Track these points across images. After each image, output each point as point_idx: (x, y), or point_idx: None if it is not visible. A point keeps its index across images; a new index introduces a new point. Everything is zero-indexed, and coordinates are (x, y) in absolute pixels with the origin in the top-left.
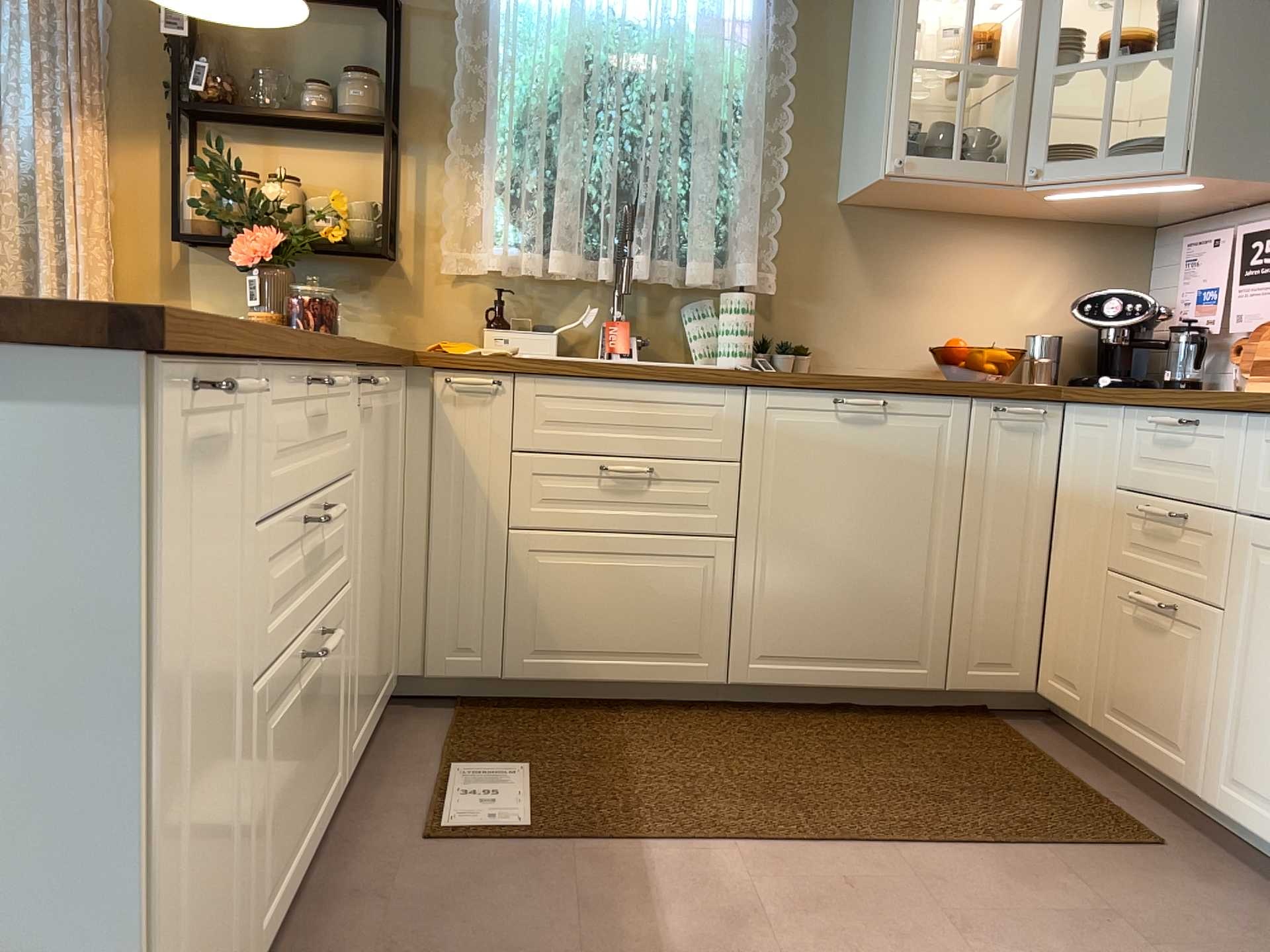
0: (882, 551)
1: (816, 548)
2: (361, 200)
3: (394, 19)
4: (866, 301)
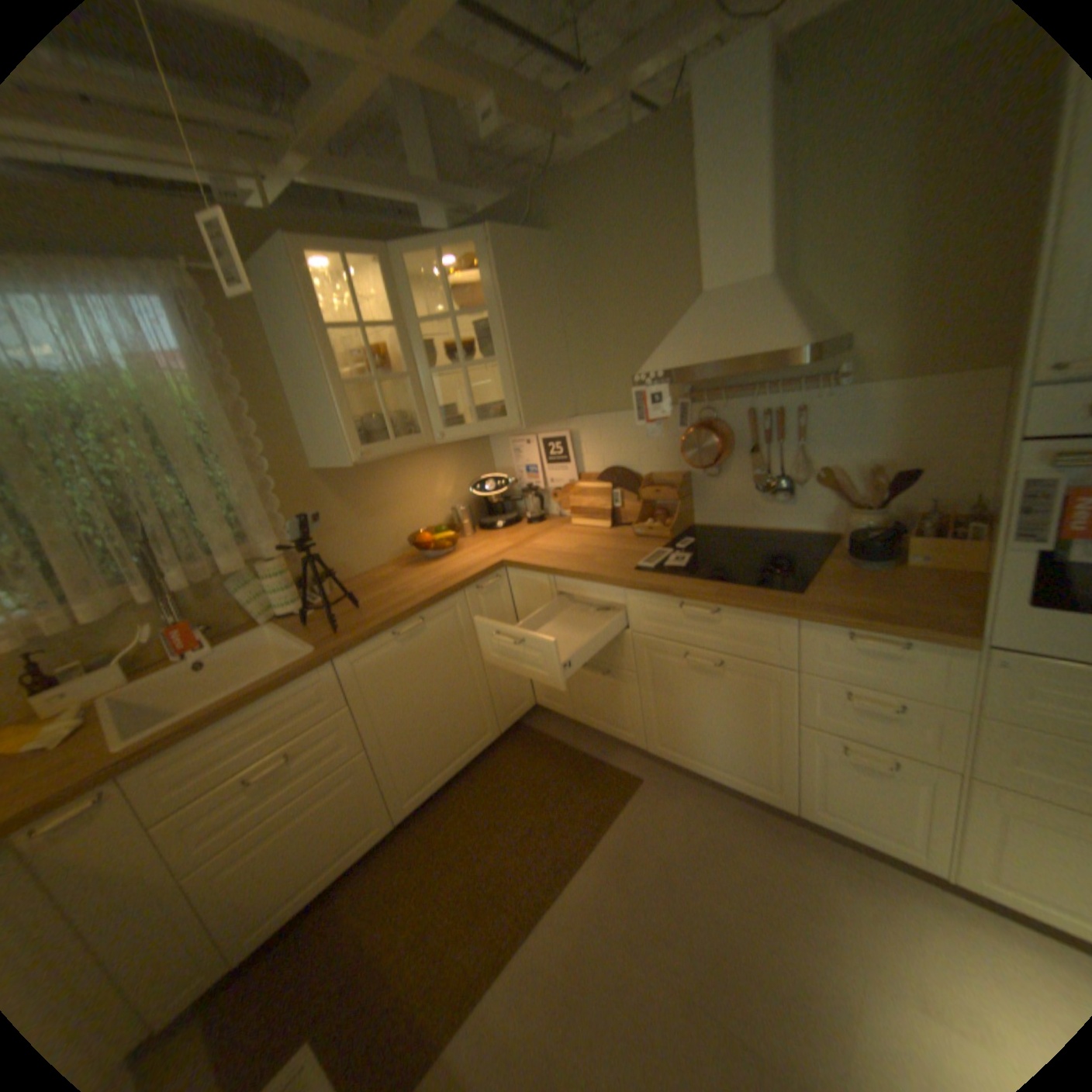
0: (449, 697)
1: (414, 721)
2: None
3: None
4: (354, 527)
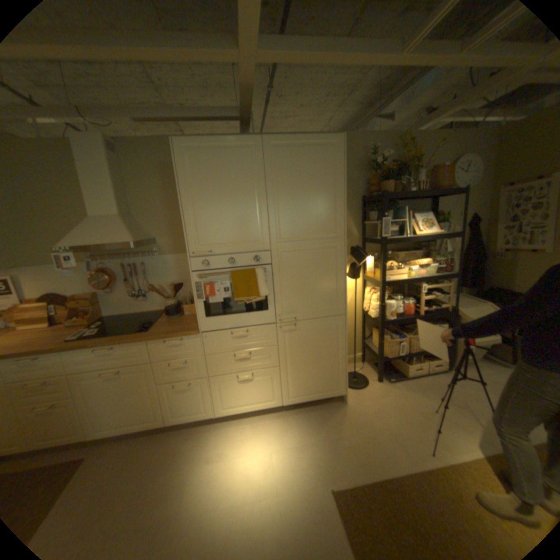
0: None
1: None
2: None
3: None
4: None
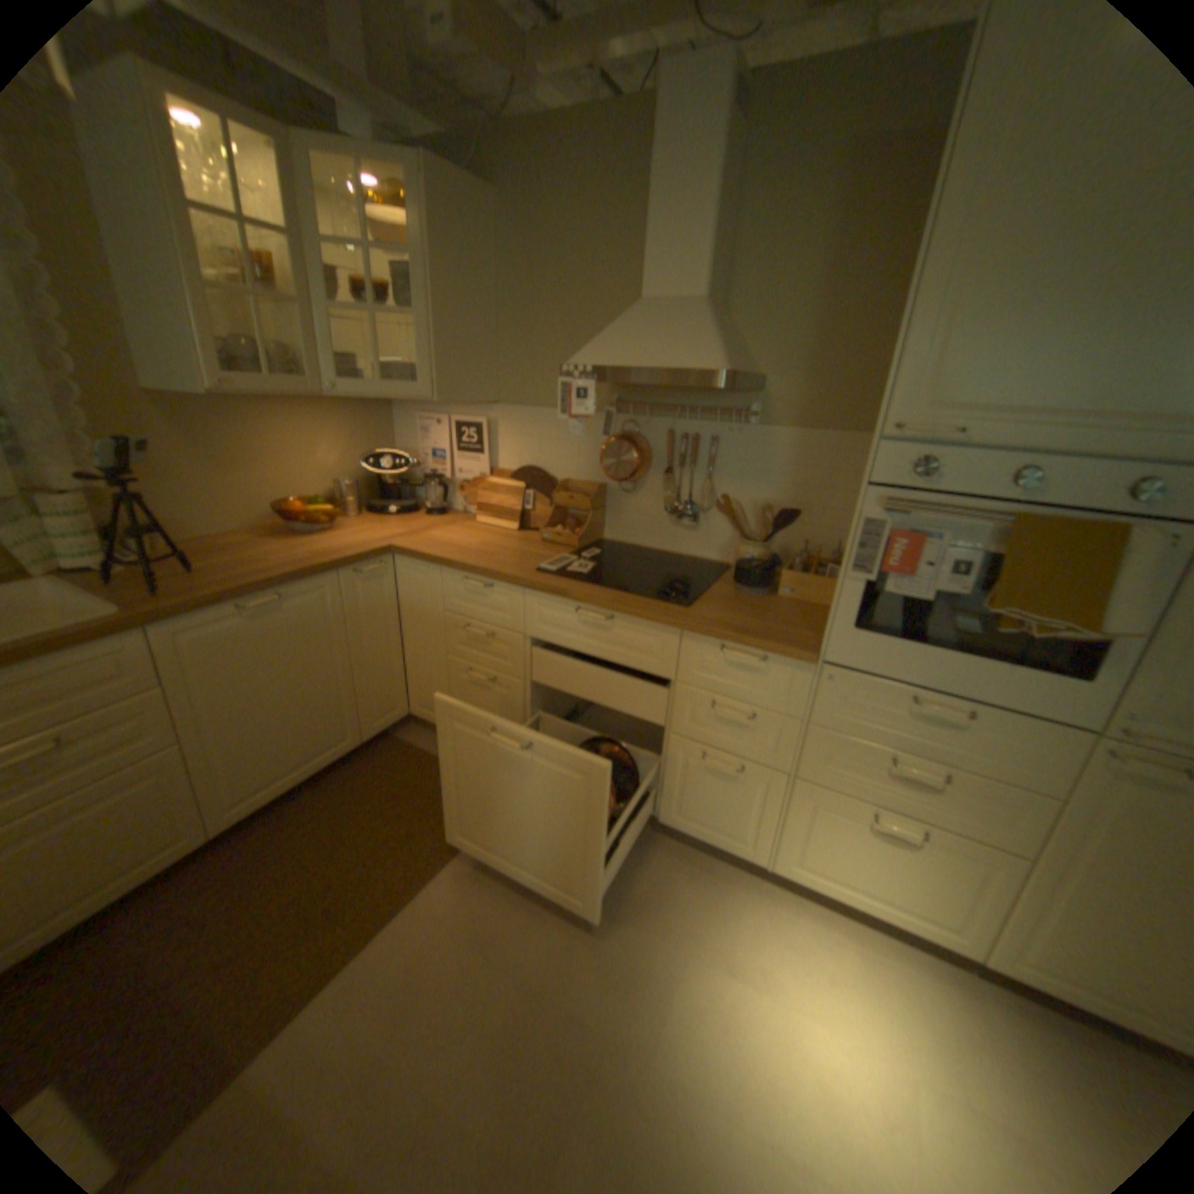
0: (303, 691)
1: (253, 714)
2: None
3: None
4: (198, 475)
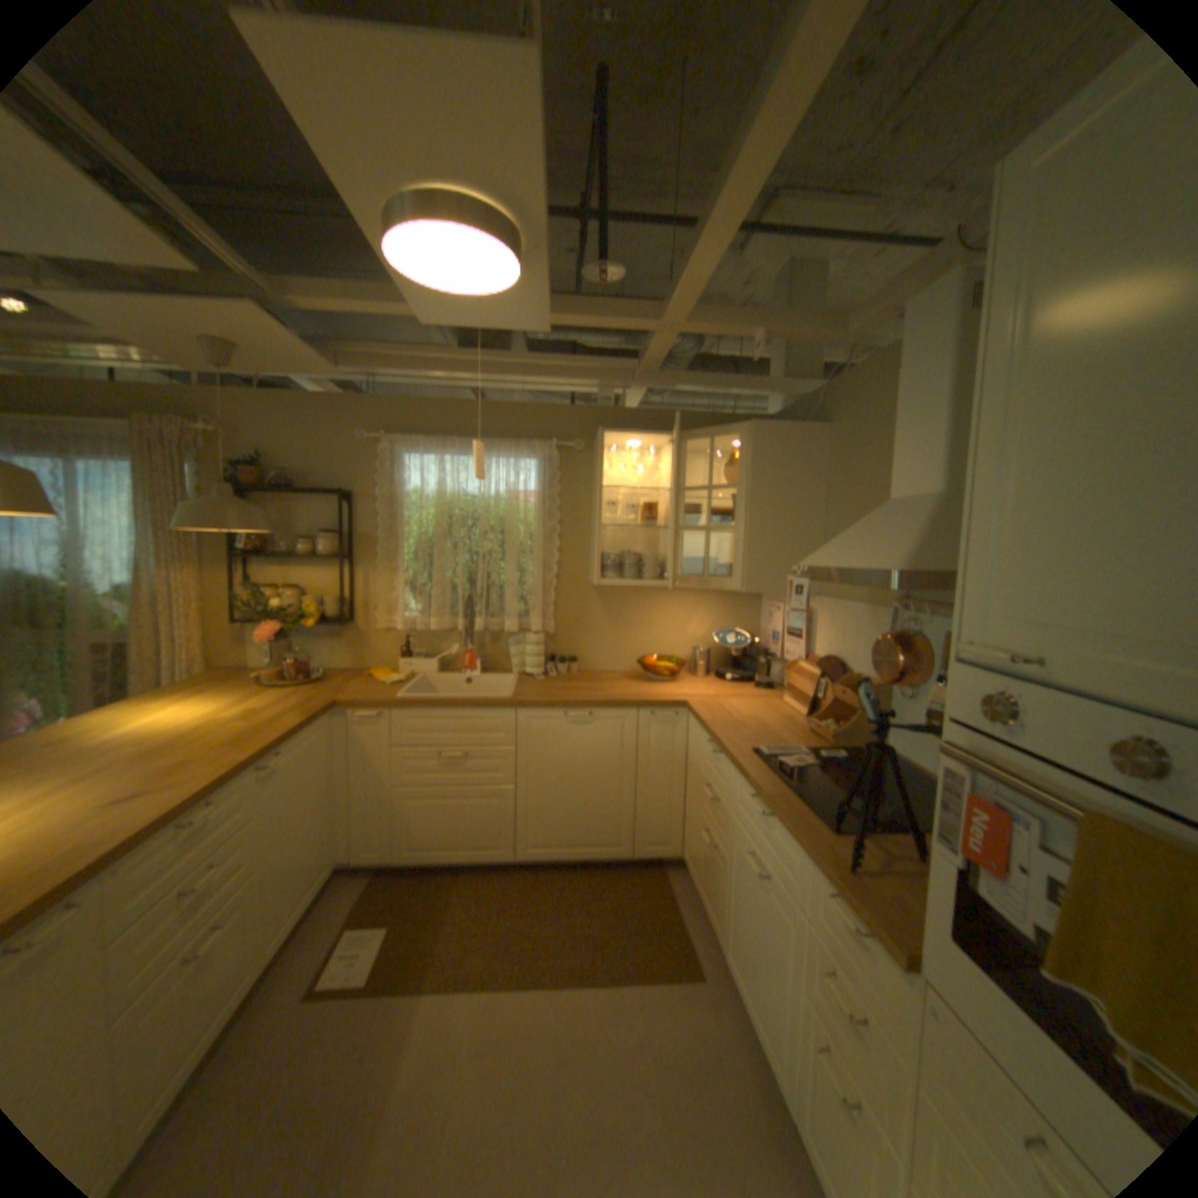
0: (594, 789)
1: (558, 789)
2: (334, 592)
3: (342, 505)
4: (607, 632)
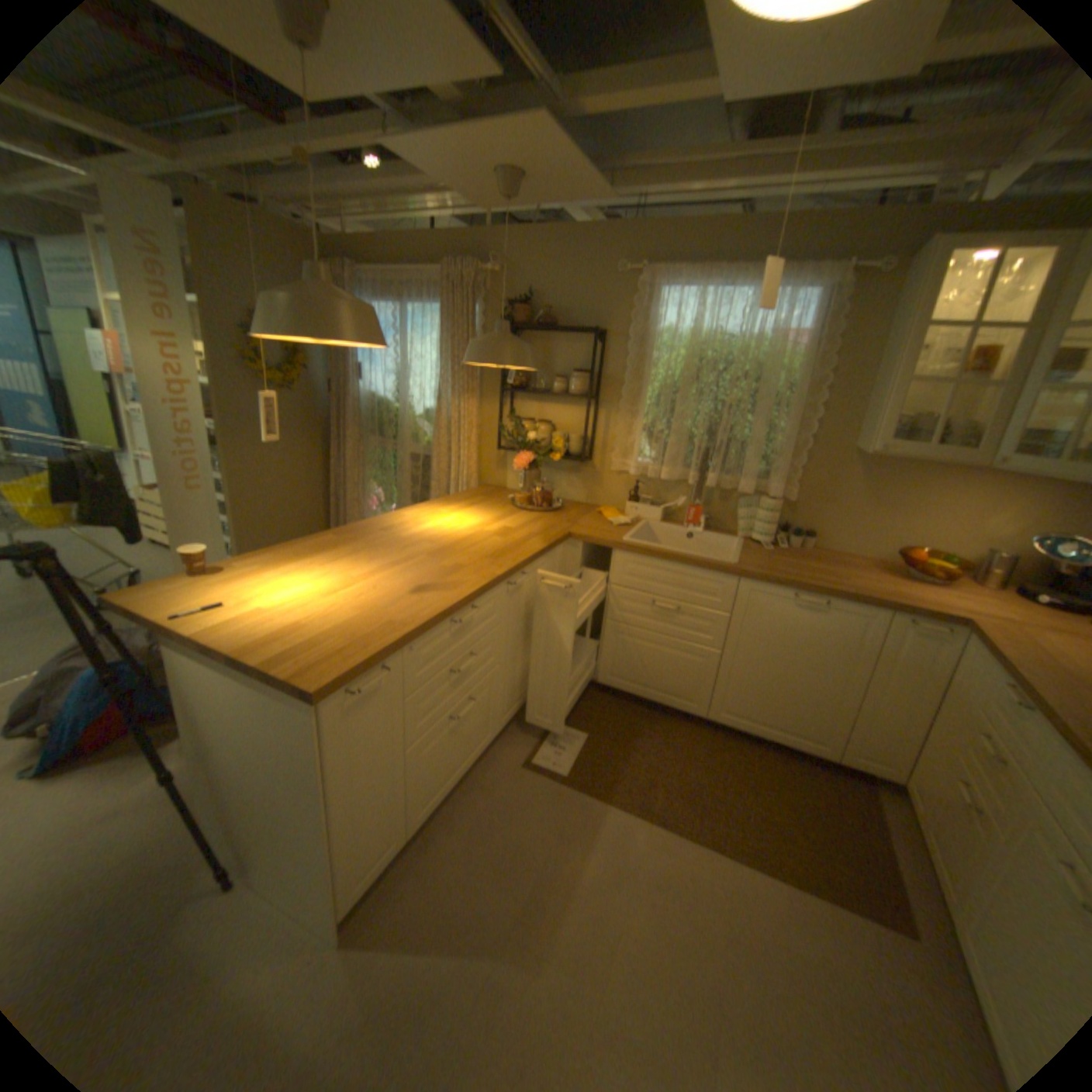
0: (811, 682)
1: (768, 669)
2: (577, 430)
3: (595, 344)
4: (863, 510)
